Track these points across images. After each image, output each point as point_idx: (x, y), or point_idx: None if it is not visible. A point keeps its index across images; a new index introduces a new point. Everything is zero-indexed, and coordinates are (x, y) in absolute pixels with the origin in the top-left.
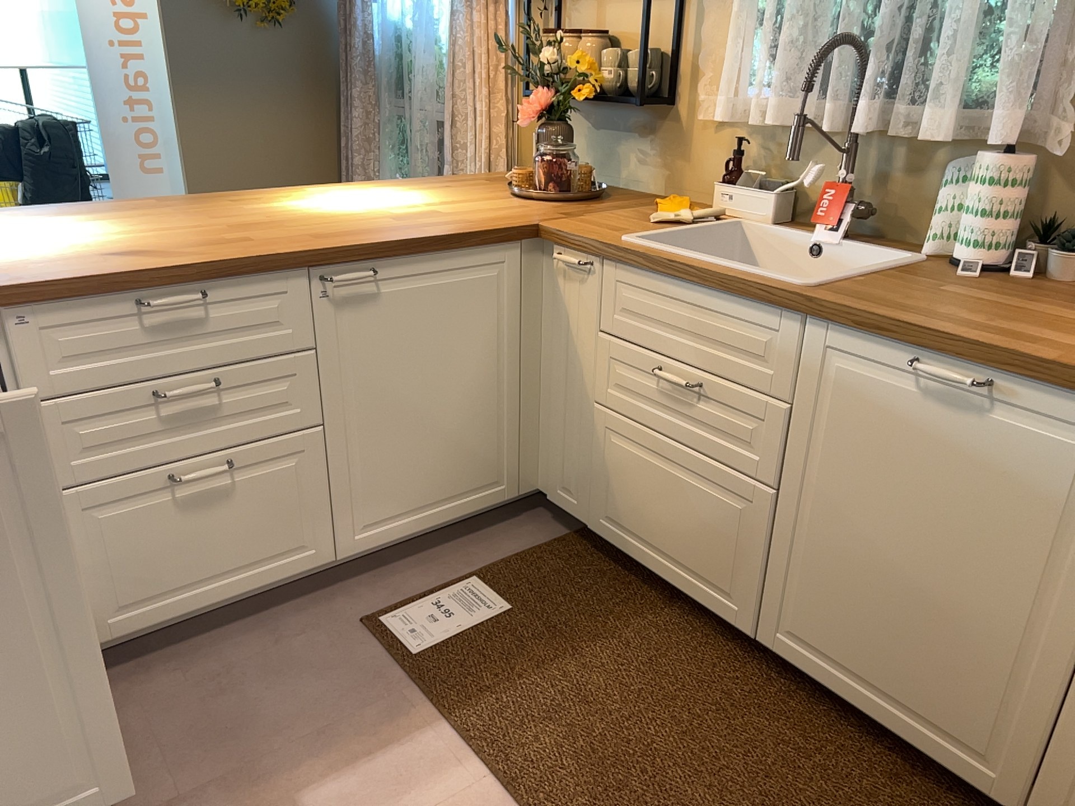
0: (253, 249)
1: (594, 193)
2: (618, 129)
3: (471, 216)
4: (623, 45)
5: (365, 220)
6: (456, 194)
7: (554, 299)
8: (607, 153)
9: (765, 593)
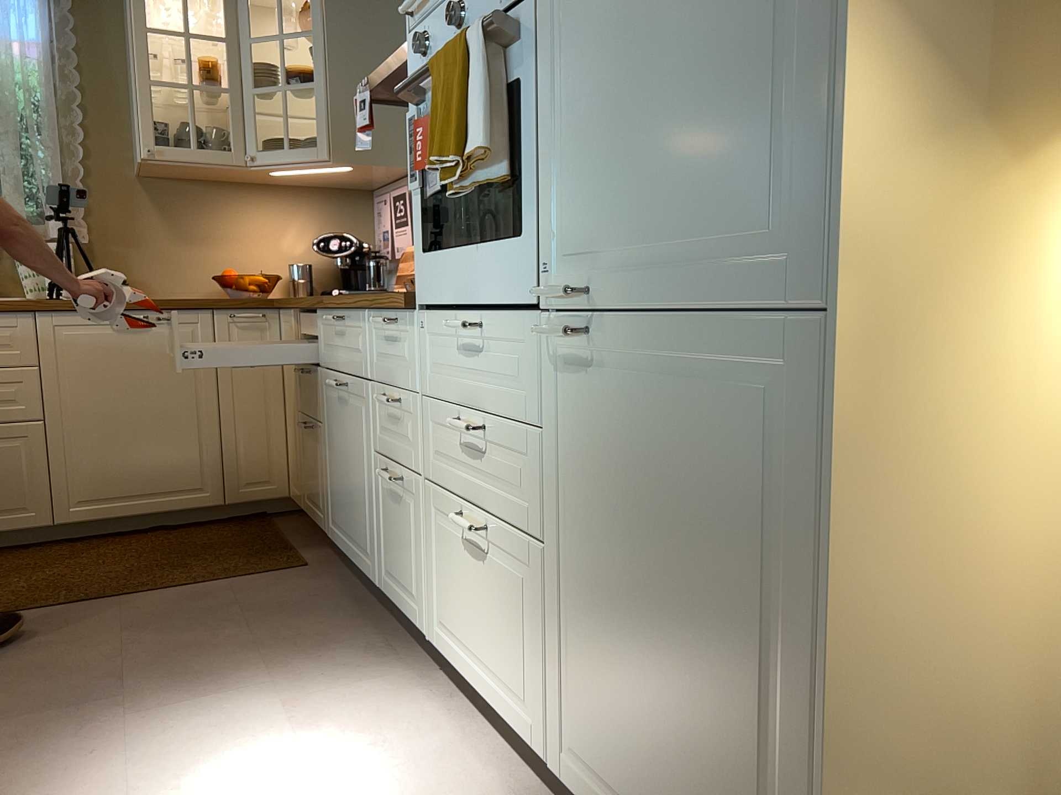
0: None
1: None
2: None
3: None
4: None
5: None
6: None
7: None
8: None
9: (51, 492)
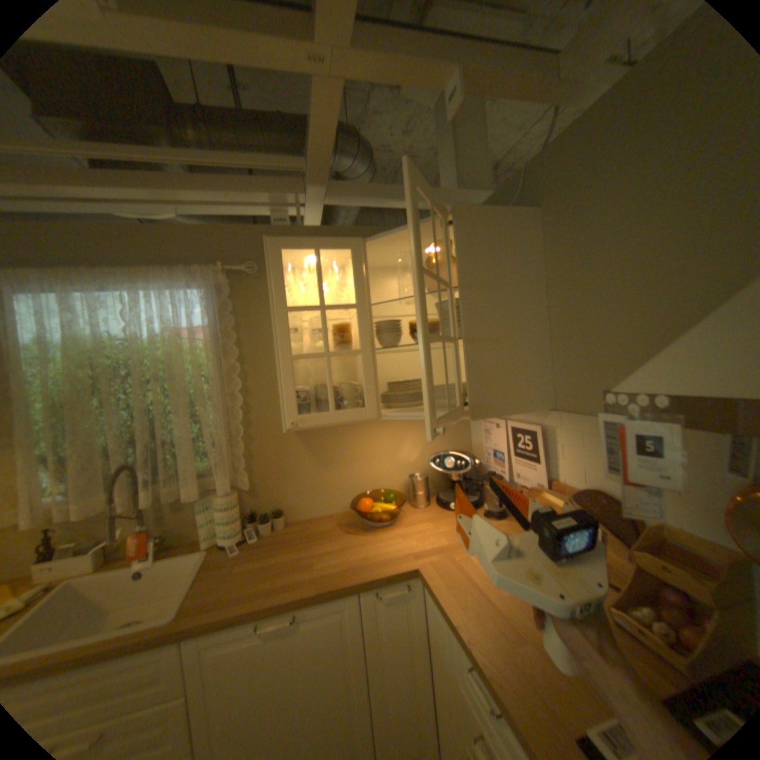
0: None
1: None
2: None
3: None
4: None
5: None
6: None
7: None
8: None
9: None
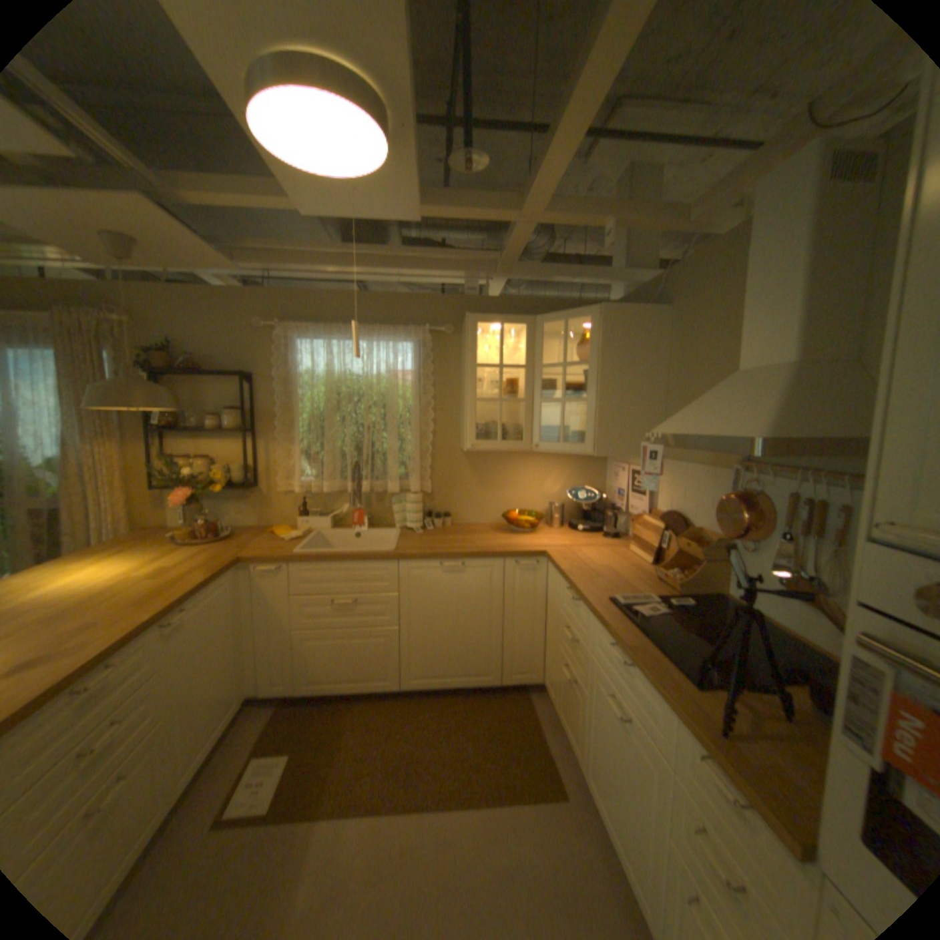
0: (117, 625)
1: (230, 532)
2: (220, 498)
3: (192, 563)
4: (217, 459)
5: (134, 585)
6: (142, 553)
7: (249, 590)
8: (213, 510)
9: (400, 669)
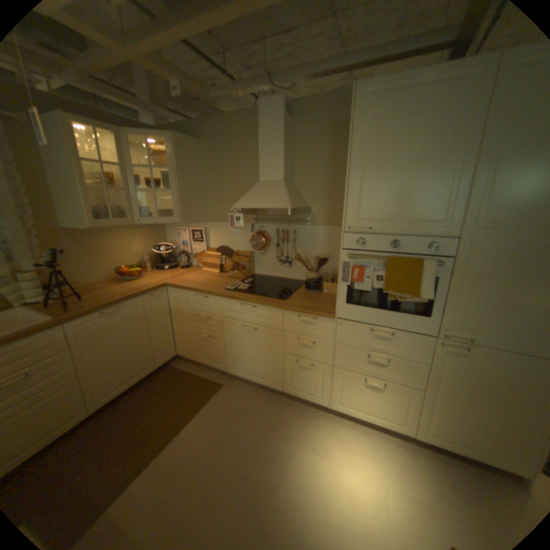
0: None
1: None
2: None
3: None
4: None
5: None
6: None
7: None
8: None
9: (84, 403)
